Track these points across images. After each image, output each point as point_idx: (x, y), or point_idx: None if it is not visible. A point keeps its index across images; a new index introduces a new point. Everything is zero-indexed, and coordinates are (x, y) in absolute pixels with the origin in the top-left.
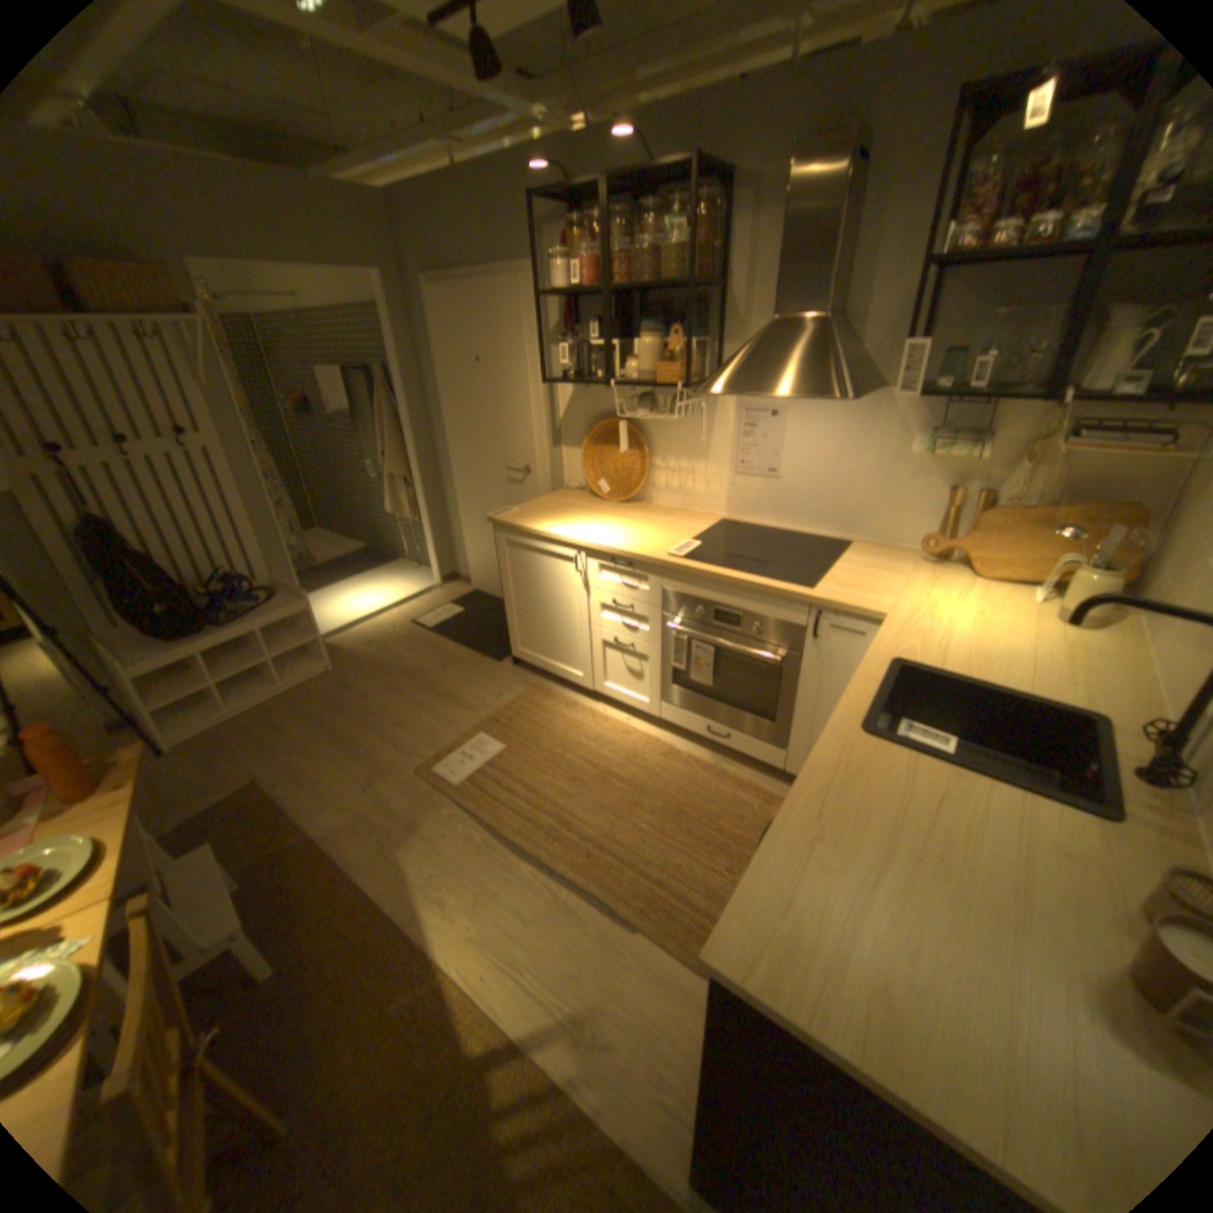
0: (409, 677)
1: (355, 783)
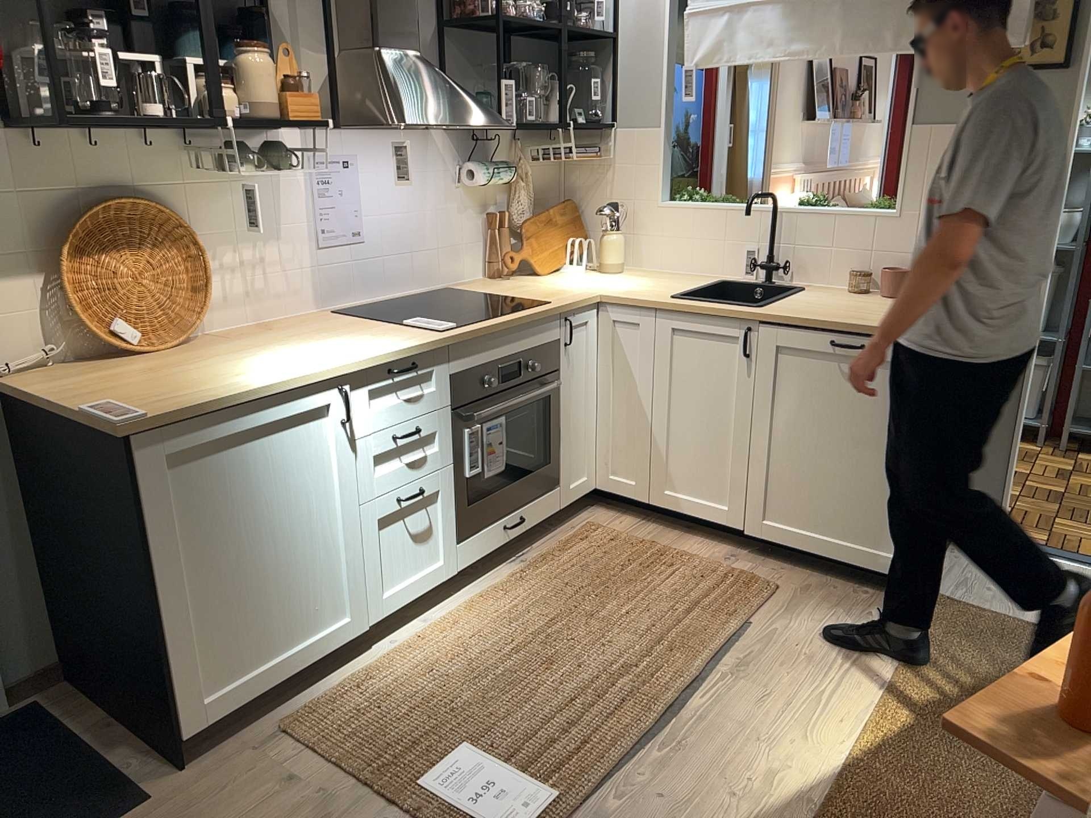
0: None
1: None
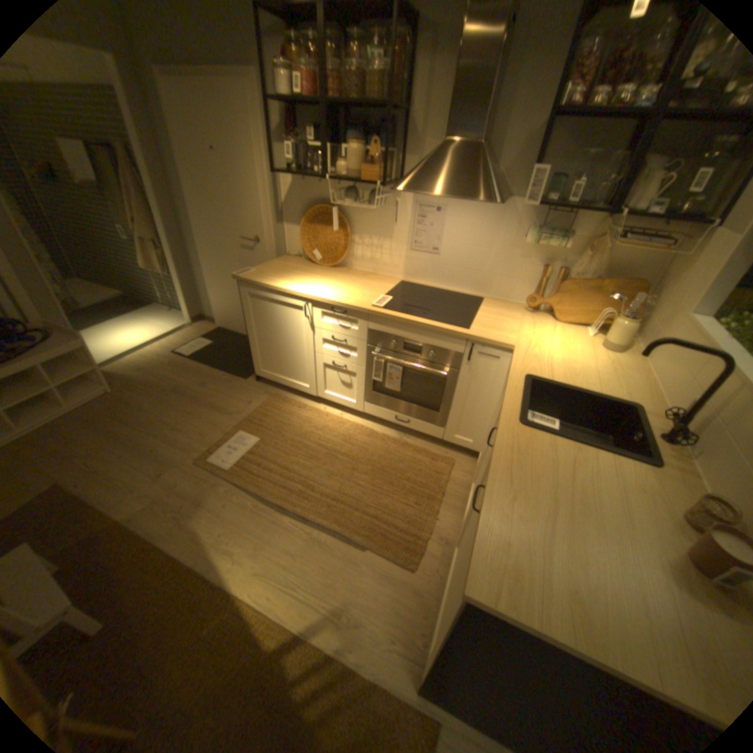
0: (178, 393)
1: (147, 476)
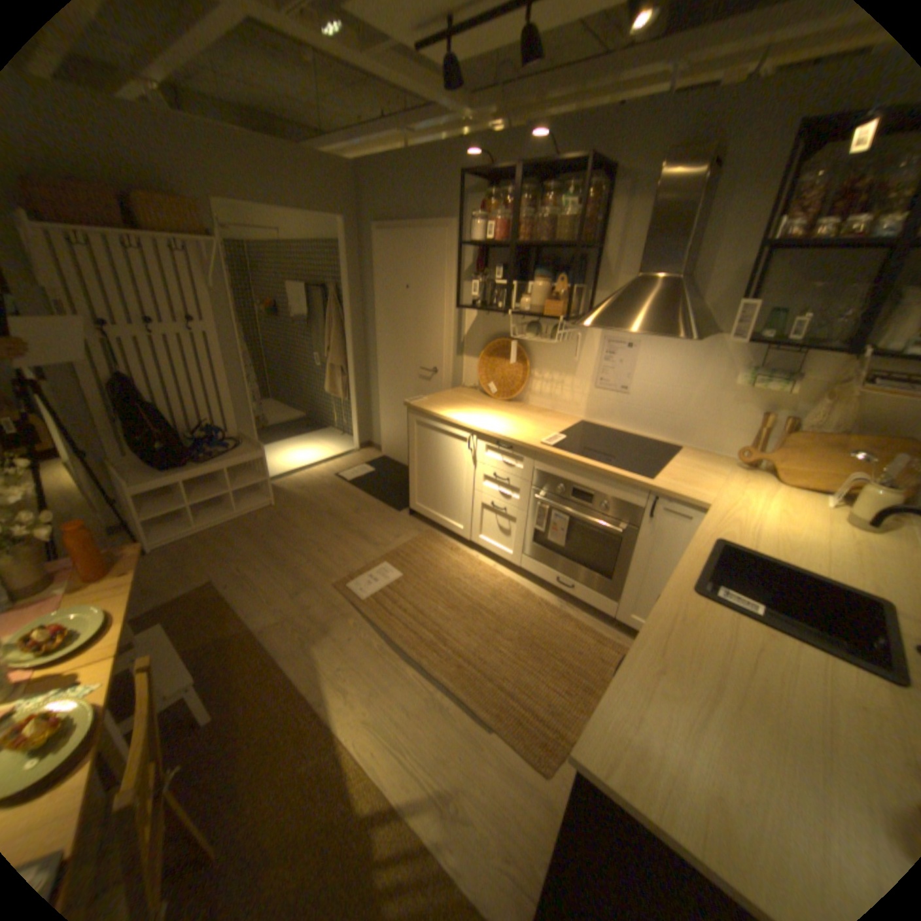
0: (331, 515)
1: (286, 591)
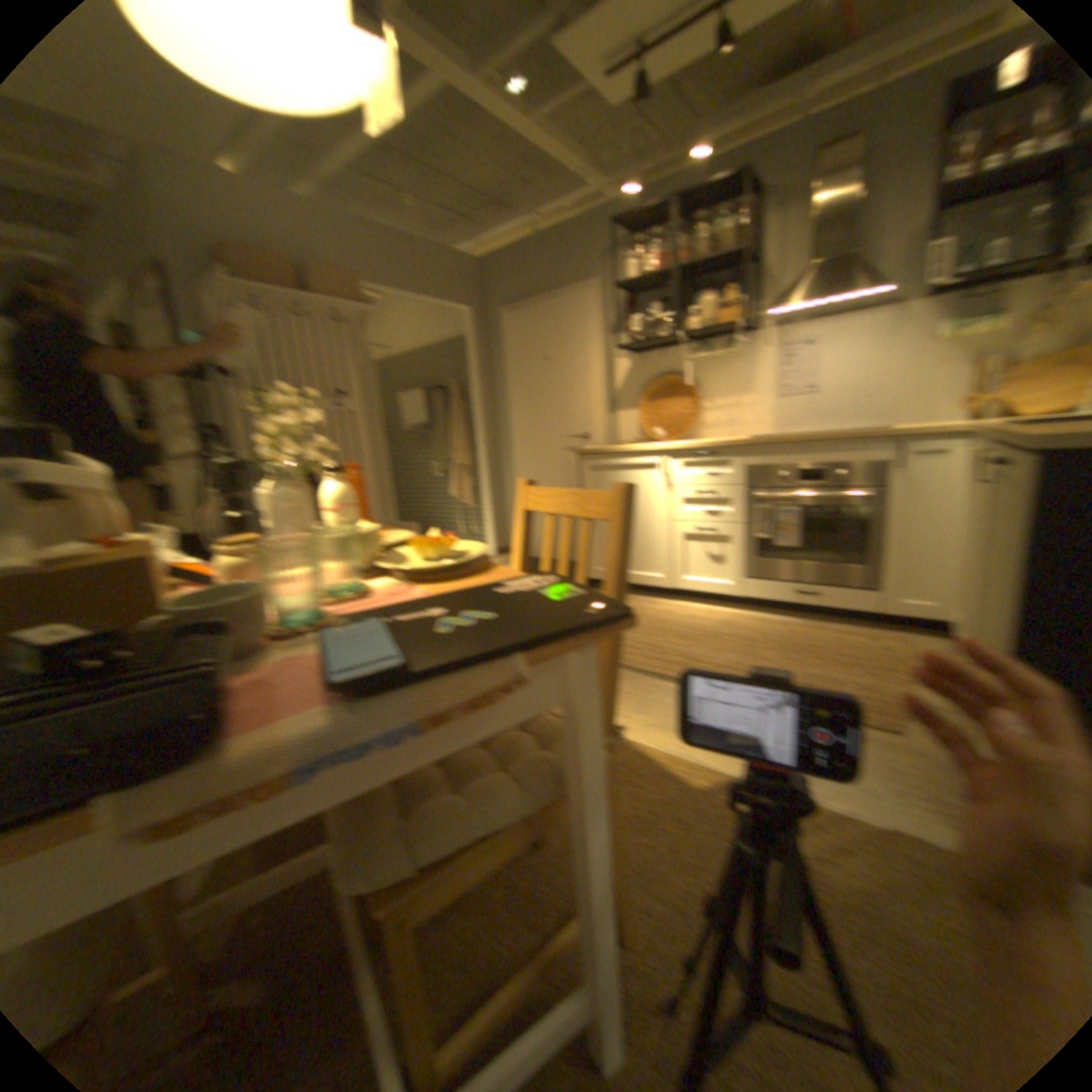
0: None
1: None
